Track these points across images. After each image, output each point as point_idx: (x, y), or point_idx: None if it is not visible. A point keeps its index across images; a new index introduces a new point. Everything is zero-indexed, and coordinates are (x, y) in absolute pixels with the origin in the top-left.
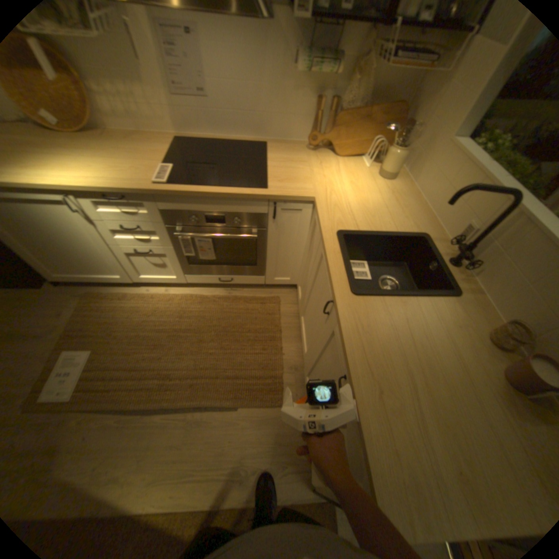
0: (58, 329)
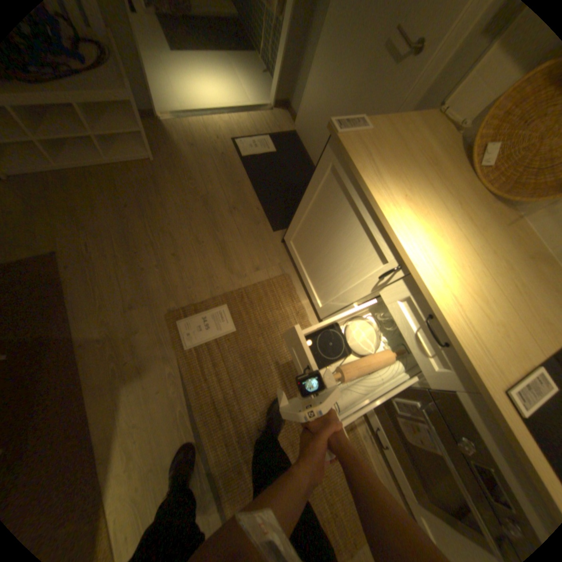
0: (245, 282)
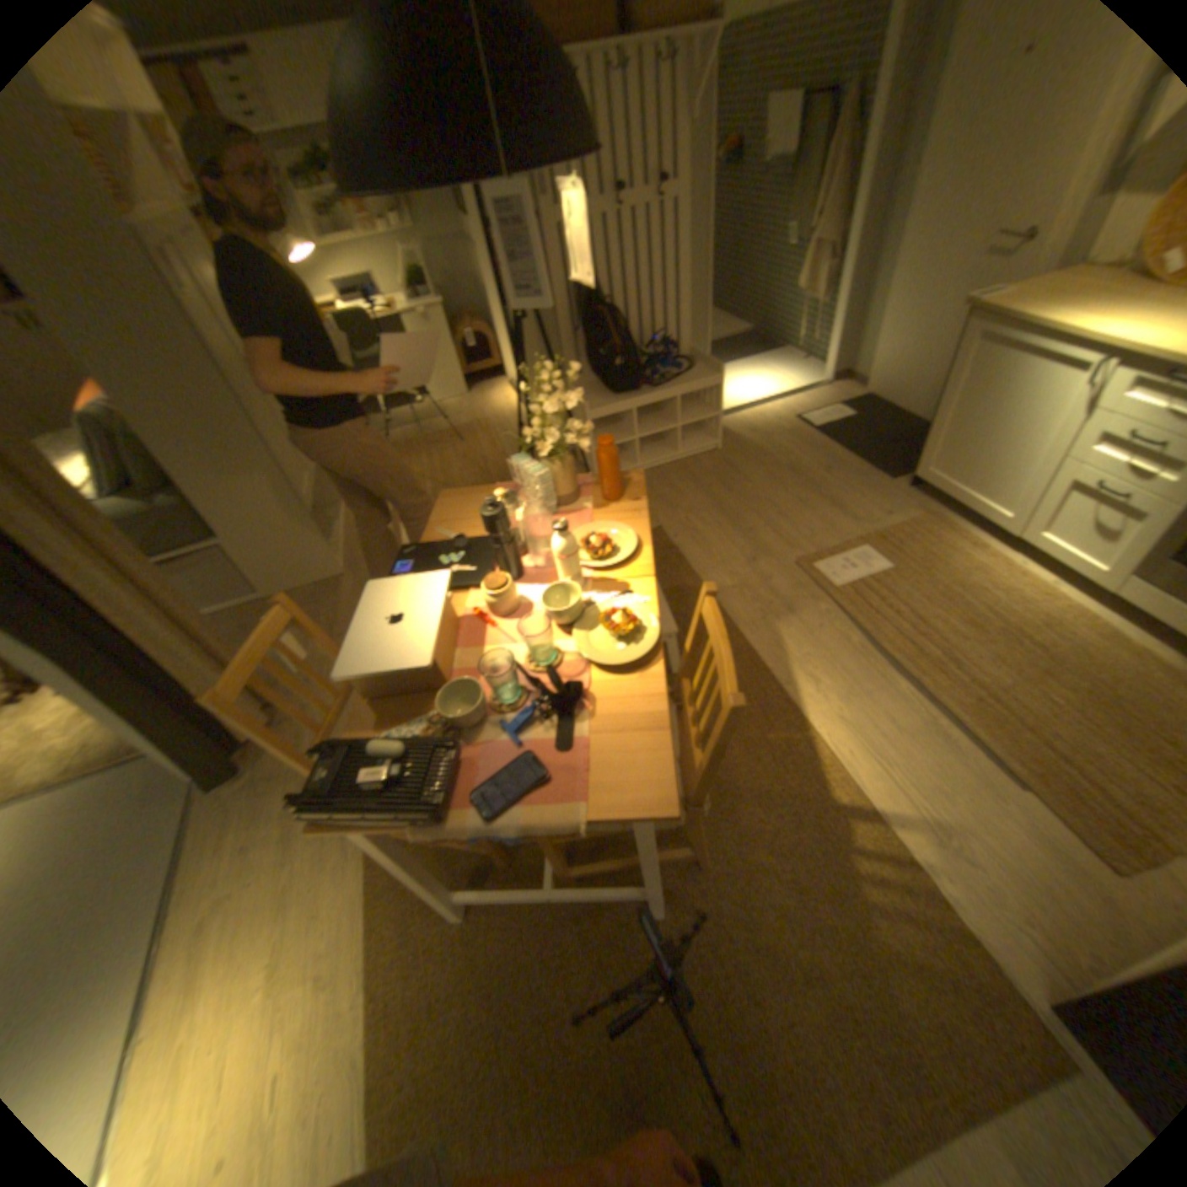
0: (879, 525)
